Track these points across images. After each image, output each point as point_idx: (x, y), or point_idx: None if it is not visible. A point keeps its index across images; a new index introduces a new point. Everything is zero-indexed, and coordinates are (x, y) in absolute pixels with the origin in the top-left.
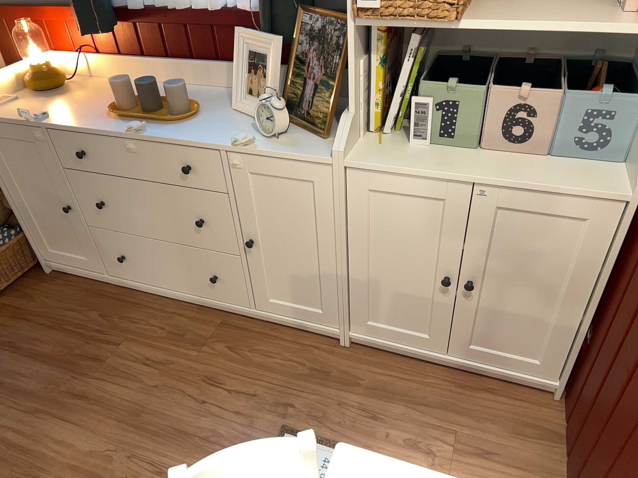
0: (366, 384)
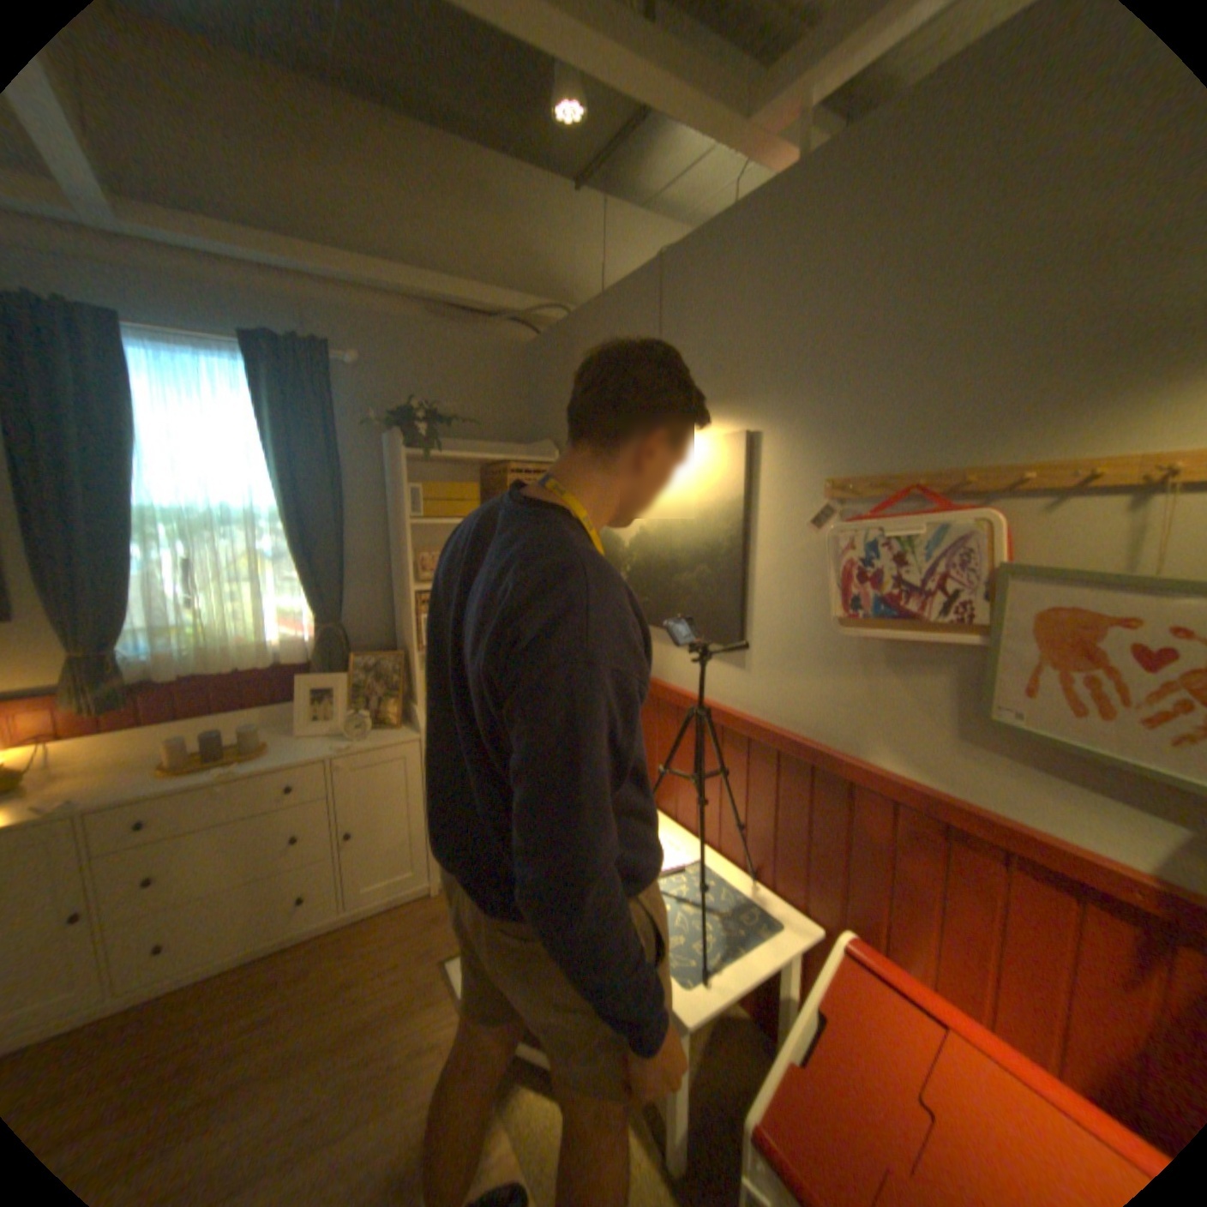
0: None
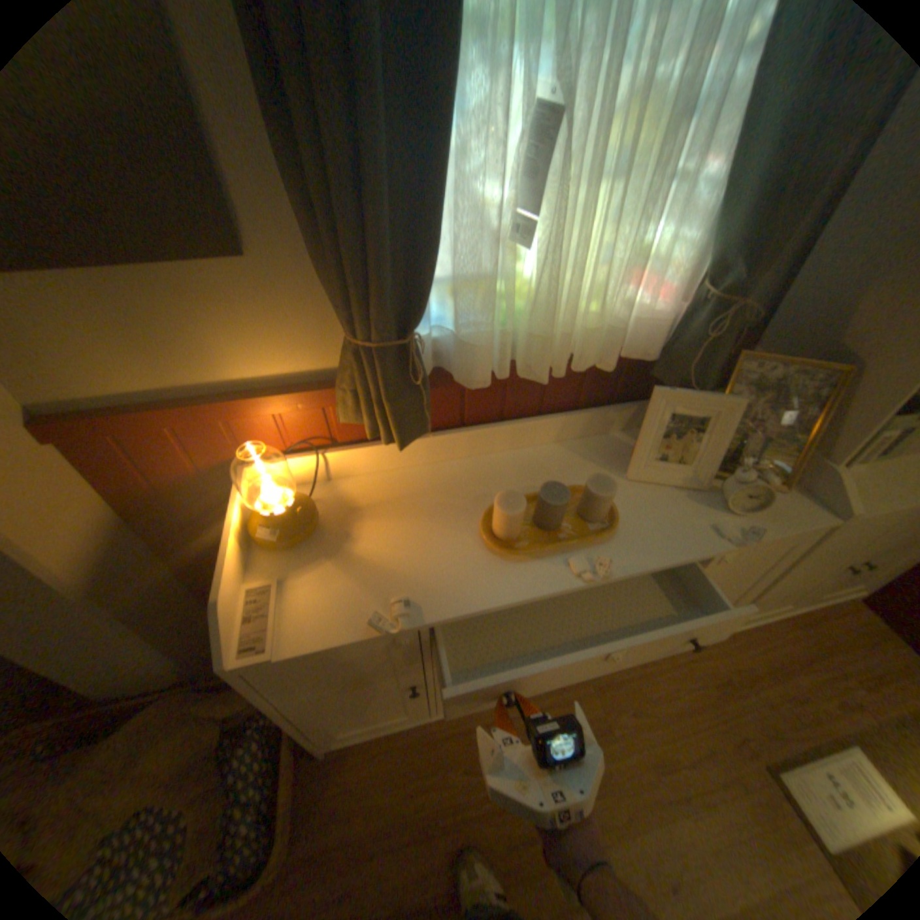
0: (765, 675)
